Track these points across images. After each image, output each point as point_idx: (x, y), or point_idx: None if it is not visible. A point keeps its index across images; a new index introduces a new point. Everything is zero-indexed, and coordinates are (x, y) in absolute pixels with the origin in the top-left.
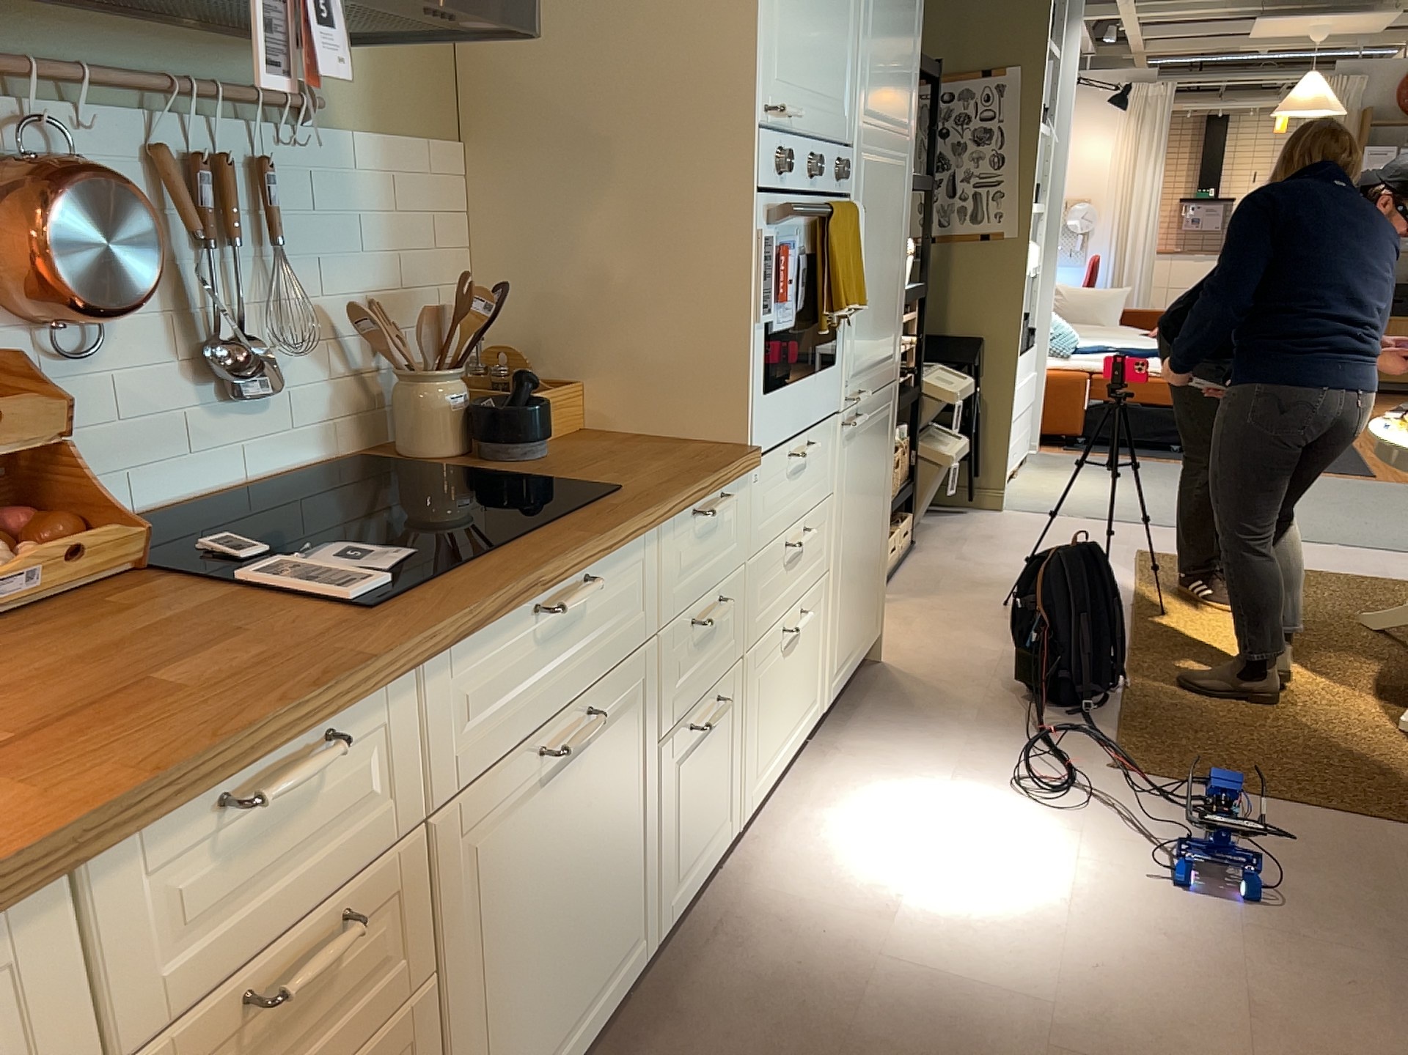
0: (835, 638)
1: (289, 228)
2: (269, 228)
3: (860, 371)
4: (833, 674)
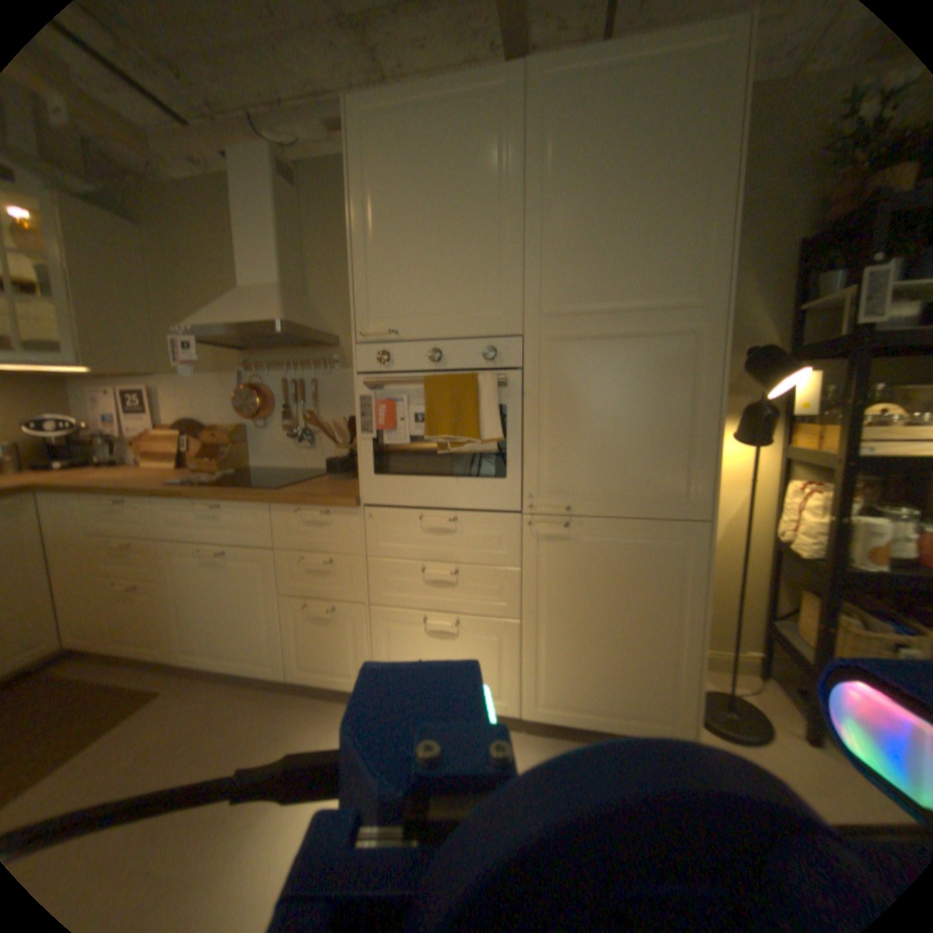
0: (541, 680)
1: (322, 399)
2: (315, 399)
3: (573, 493)
4: (540, 705)
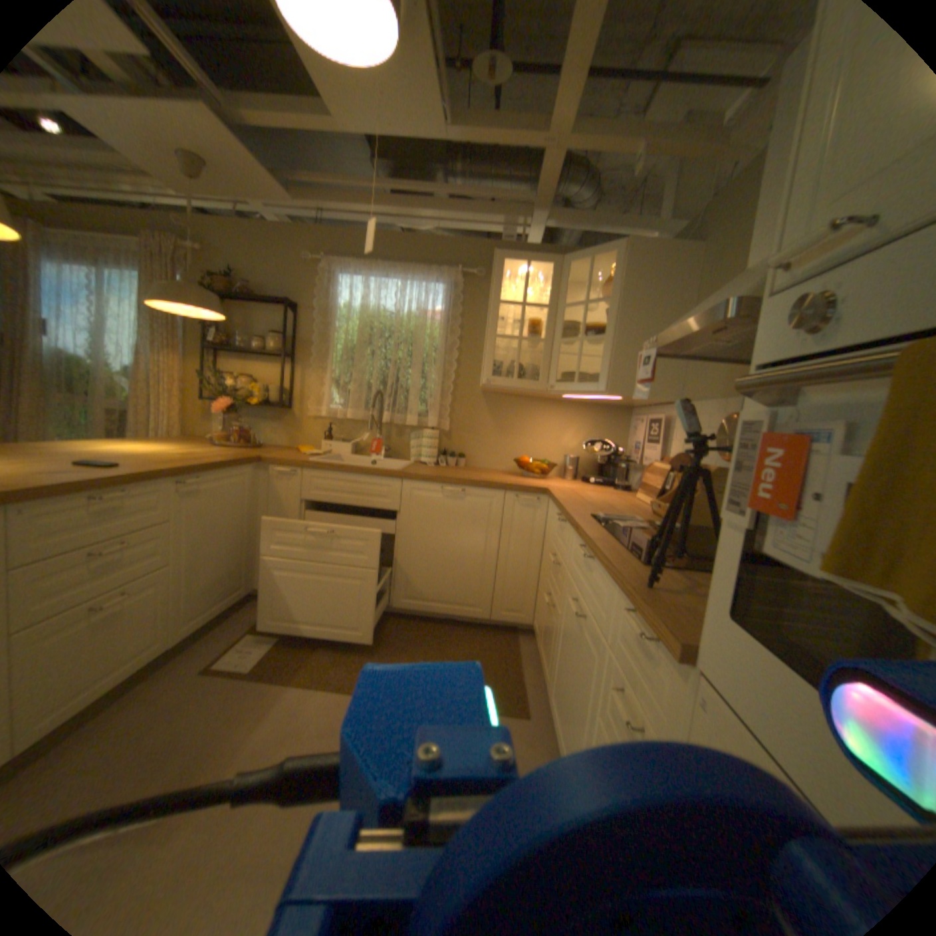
0: None
1: None
2: None
3: None
4: None
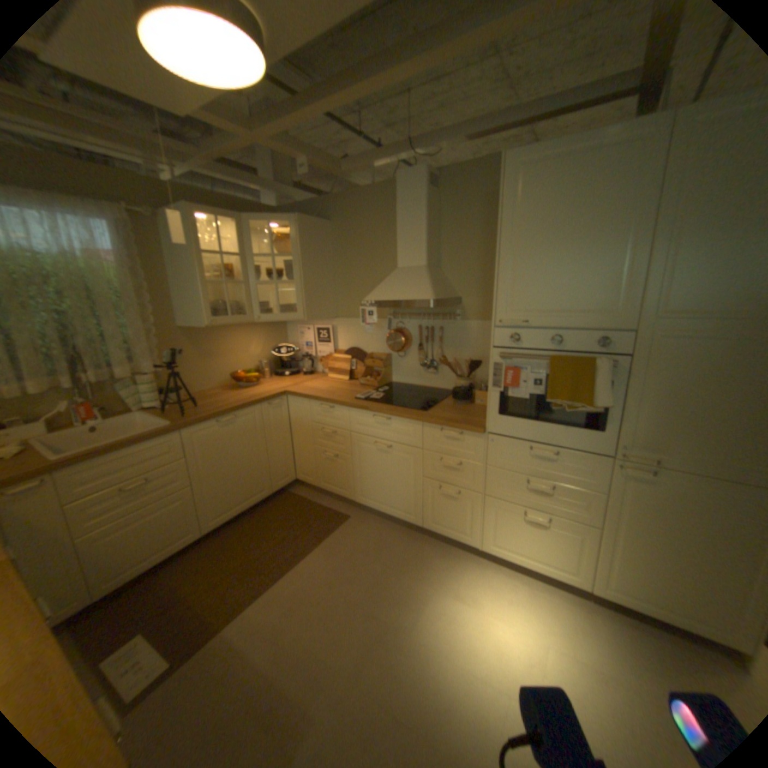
0: (612, 572)
1: (445, 339)
2: (440, 339)
3: (664, 451)
4: (609, 587)
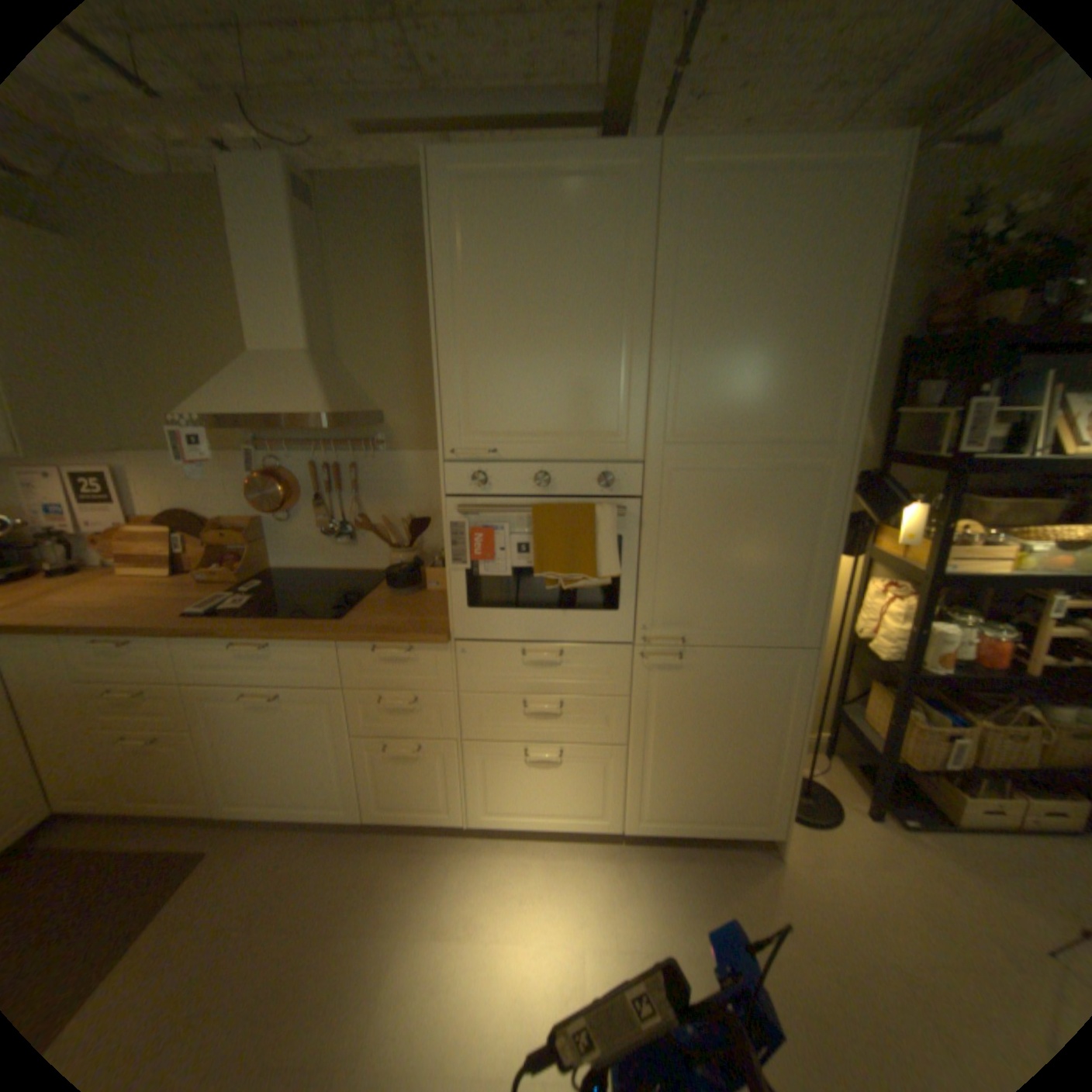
0: (644, 797)
1: (365, 485)
2: (356, 485)
3: (688, 624)
4: (643, 819)
